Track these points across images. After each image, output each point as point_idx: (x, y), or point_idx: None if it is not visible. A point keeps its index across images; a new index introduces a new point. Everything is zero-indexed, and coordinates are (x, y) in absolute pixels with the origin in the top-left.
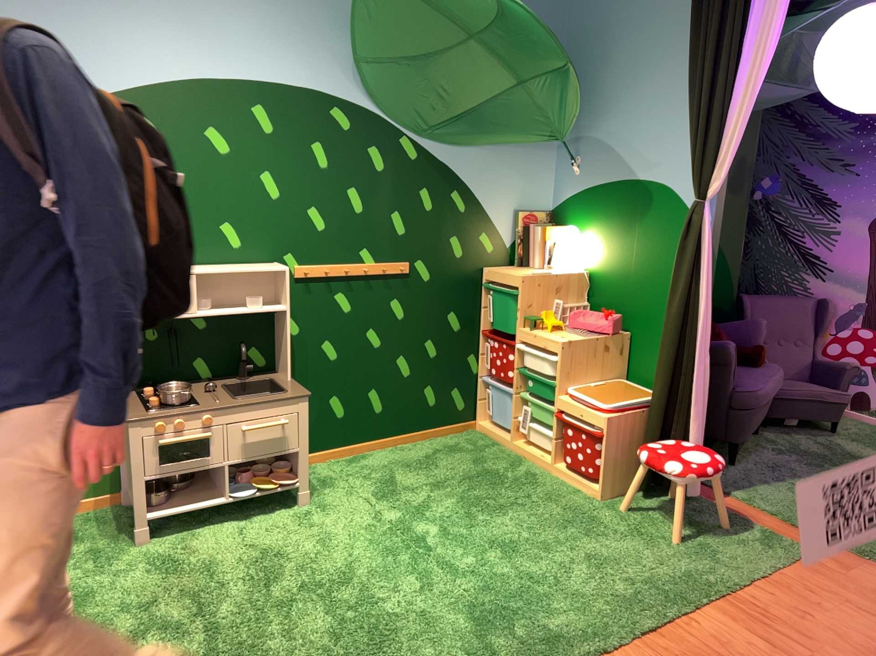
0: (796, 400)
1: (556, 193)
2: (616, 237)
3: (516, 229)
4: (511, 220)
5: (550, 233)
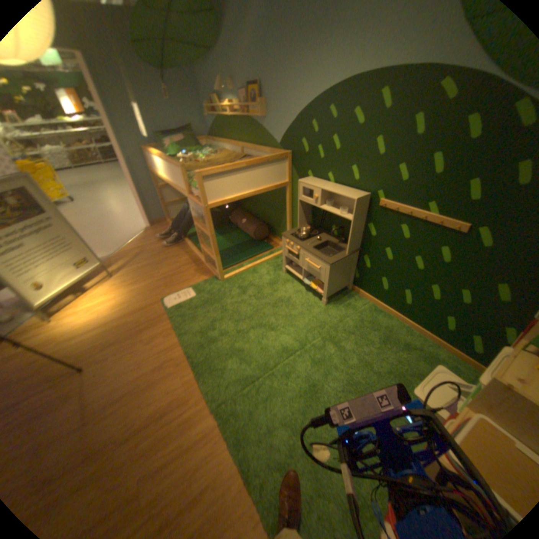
0: None
1: None
2: None
3: None
4: None
5: None
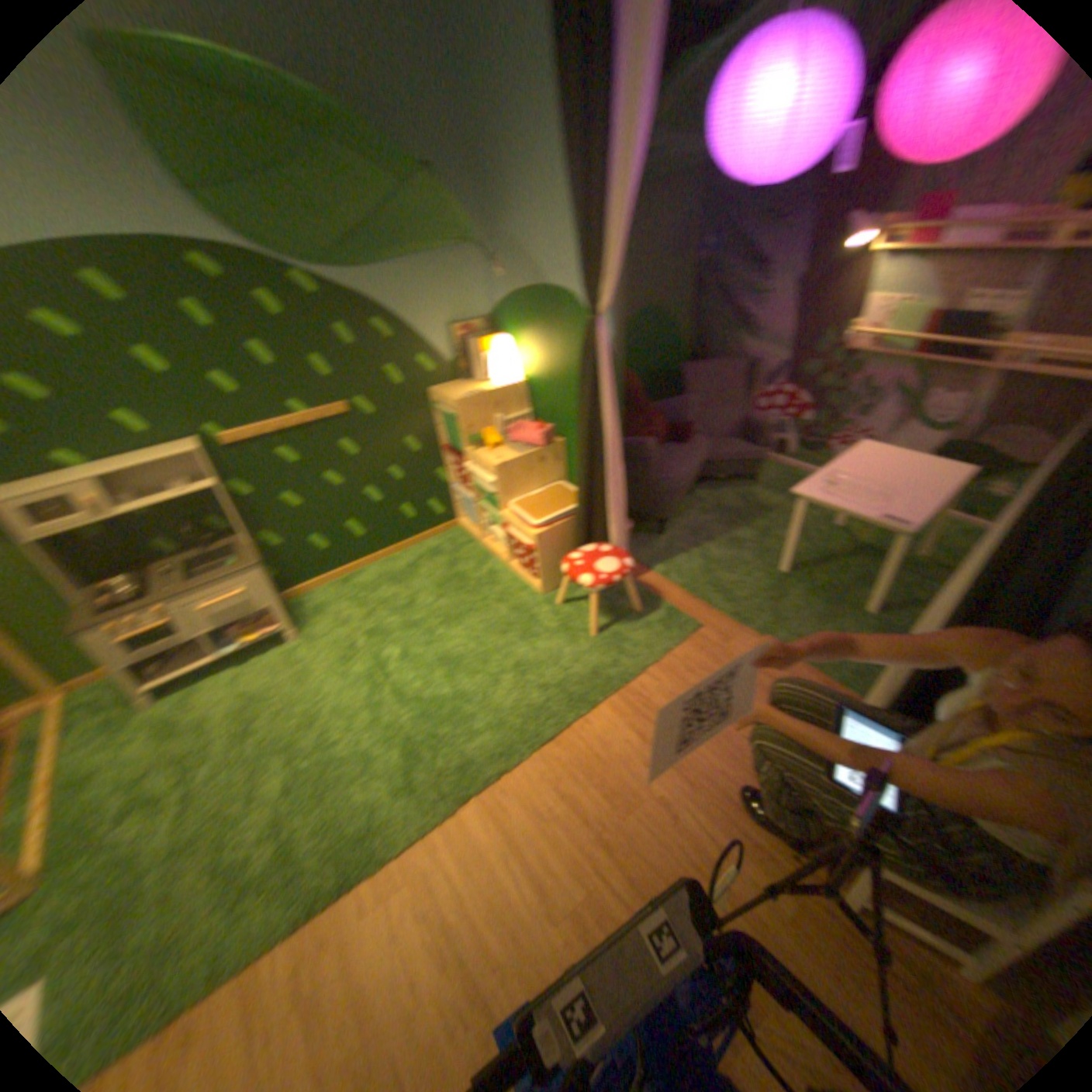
0: (730, 464)
1: (489, 295)
2: (542, 346)
3: (454, 344)
4: (447, 334)
5: (485, 343)
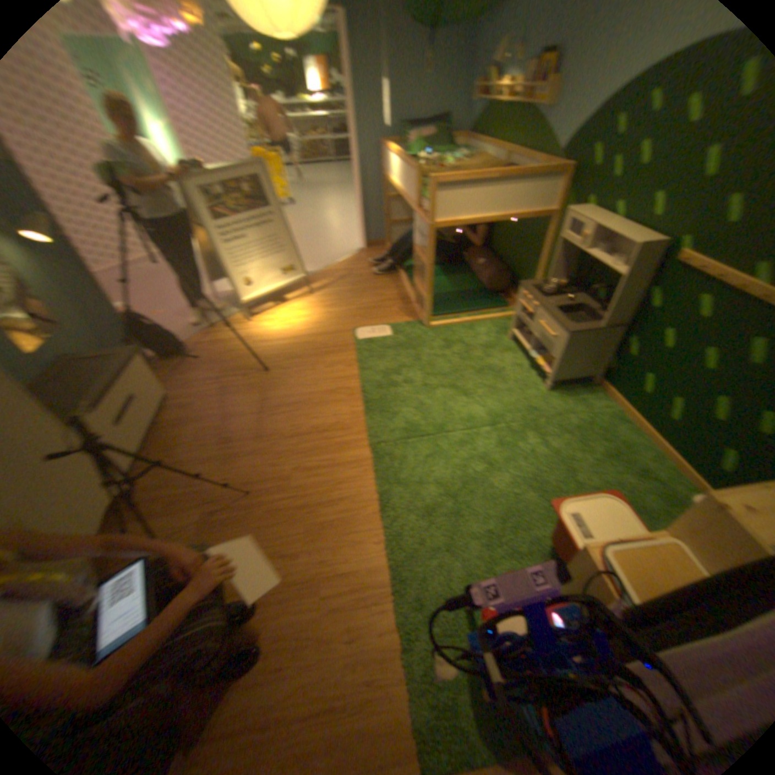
0: None
1: None
2: None
3: None
4: None
5: None
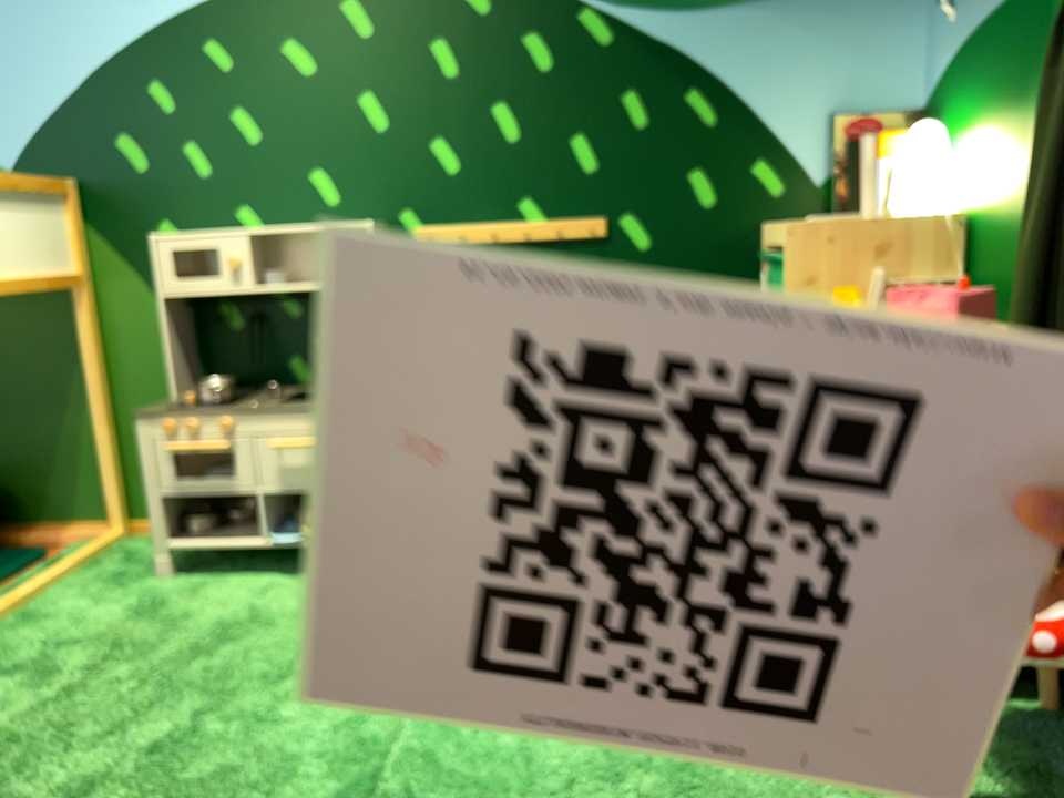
0: None
1: (932, 63)
2: (1013, 116)
3: (837, 146)
4: (828, 129)
5: (898, 140)
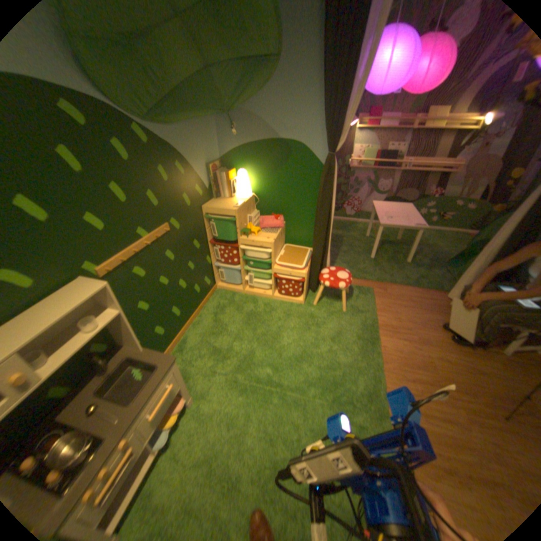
0: None
1: (222, 145)
2: (272, 172)
3: (211, 175)
4: (206, 169)
5: (231, 174)
